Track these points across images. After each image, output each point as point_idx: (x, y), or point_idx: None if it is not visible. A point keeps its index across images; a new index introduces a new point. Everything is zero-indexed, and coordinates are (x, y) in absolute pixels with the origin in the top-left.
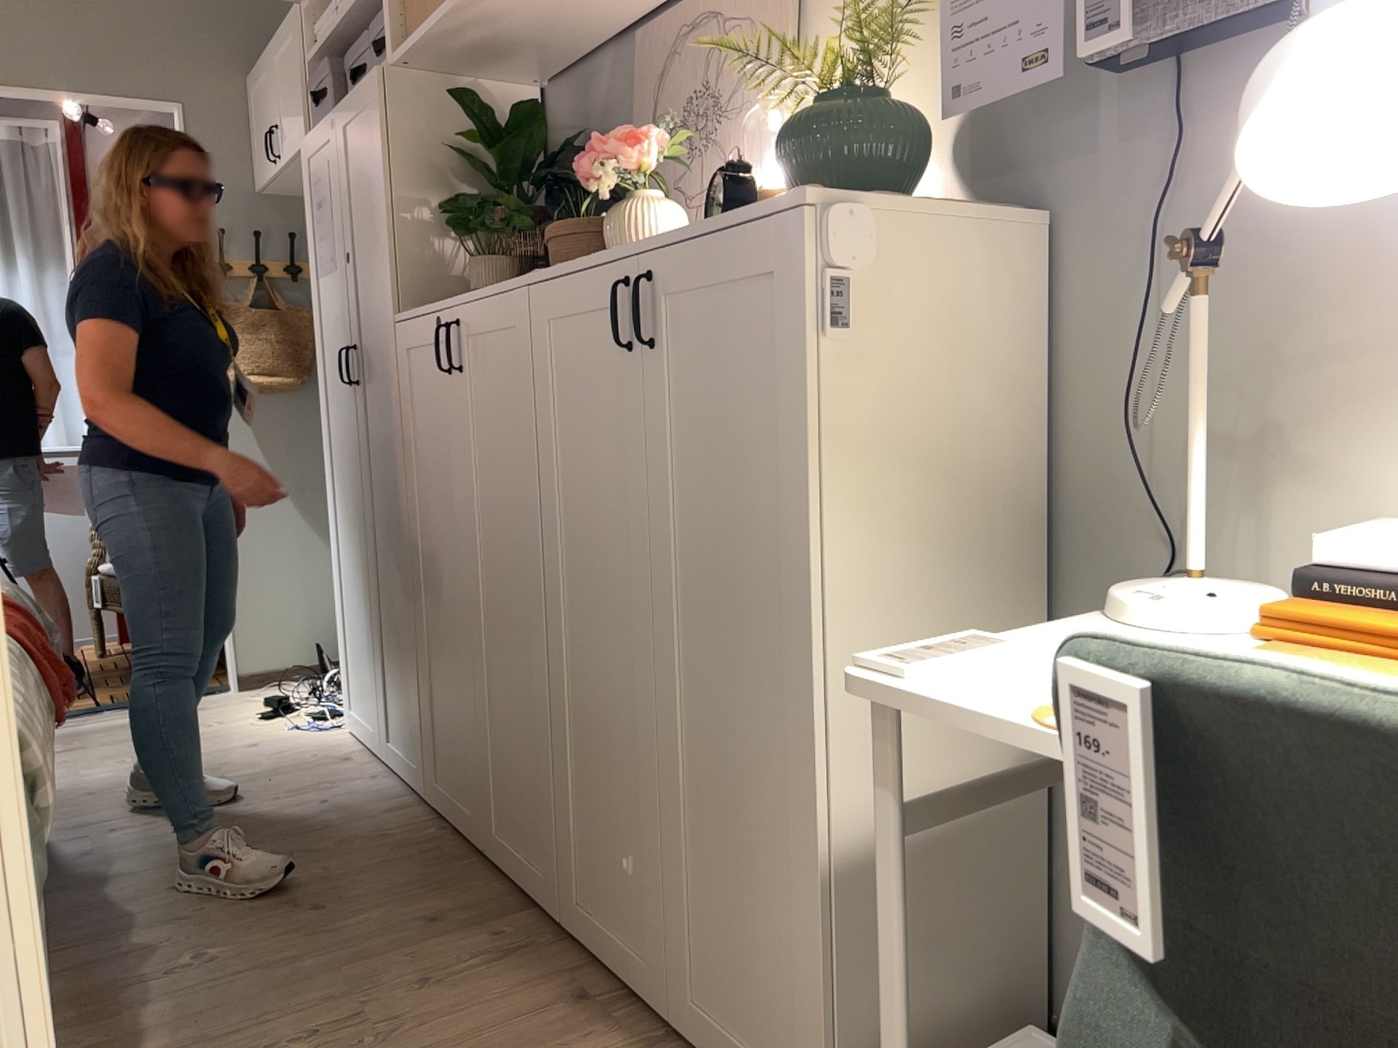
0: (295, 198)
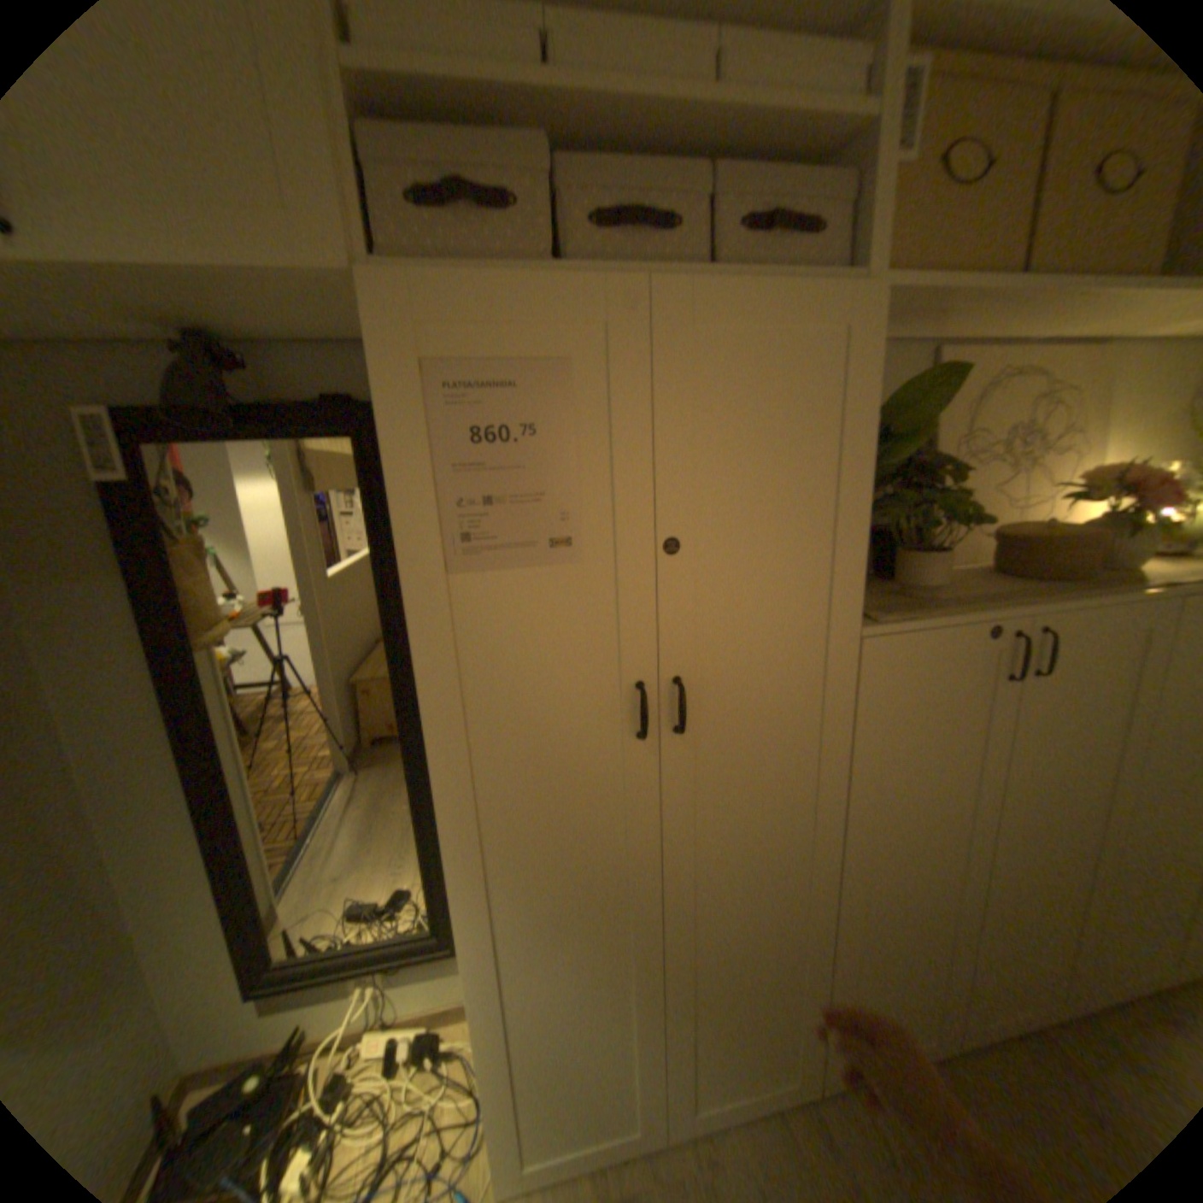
0: None
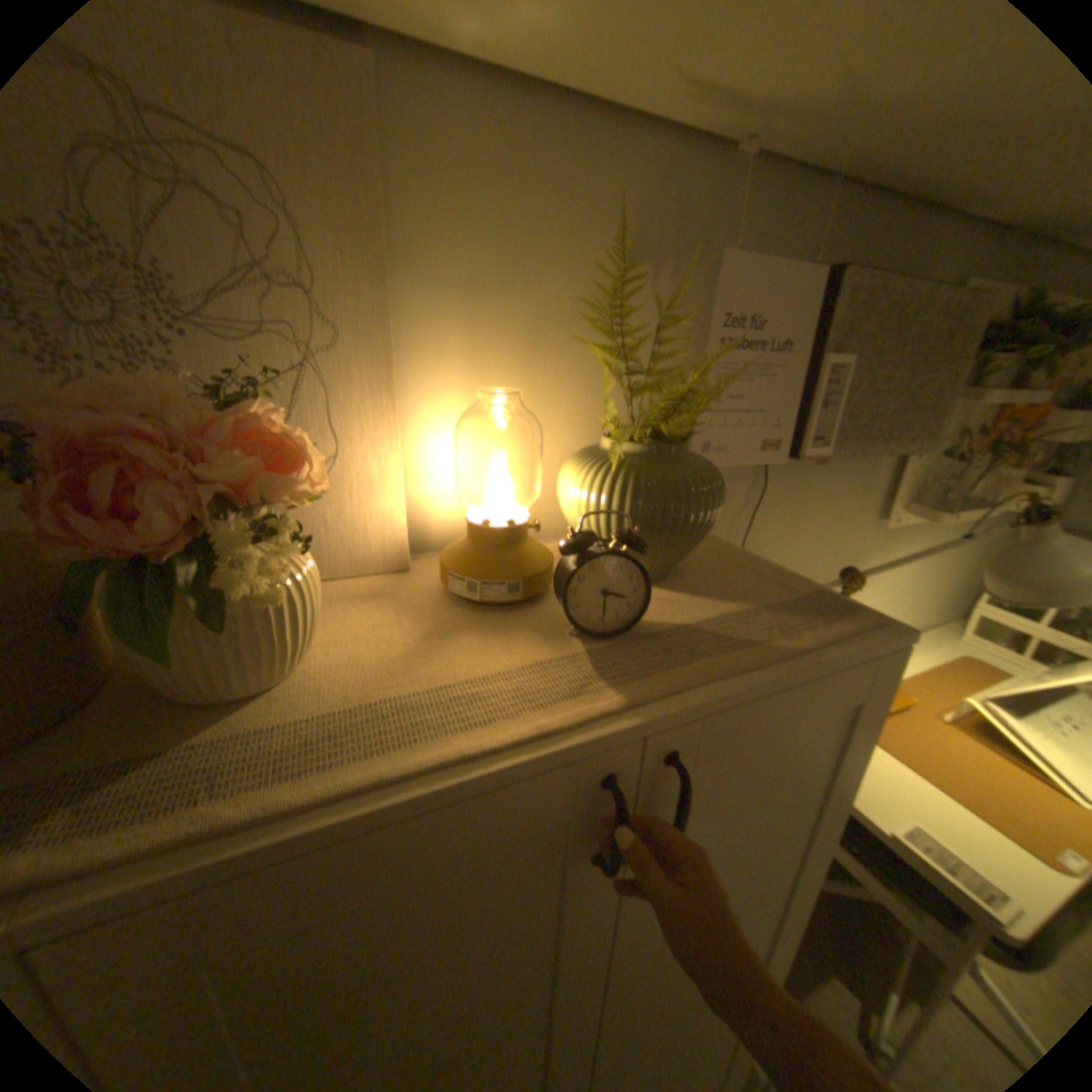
0: None
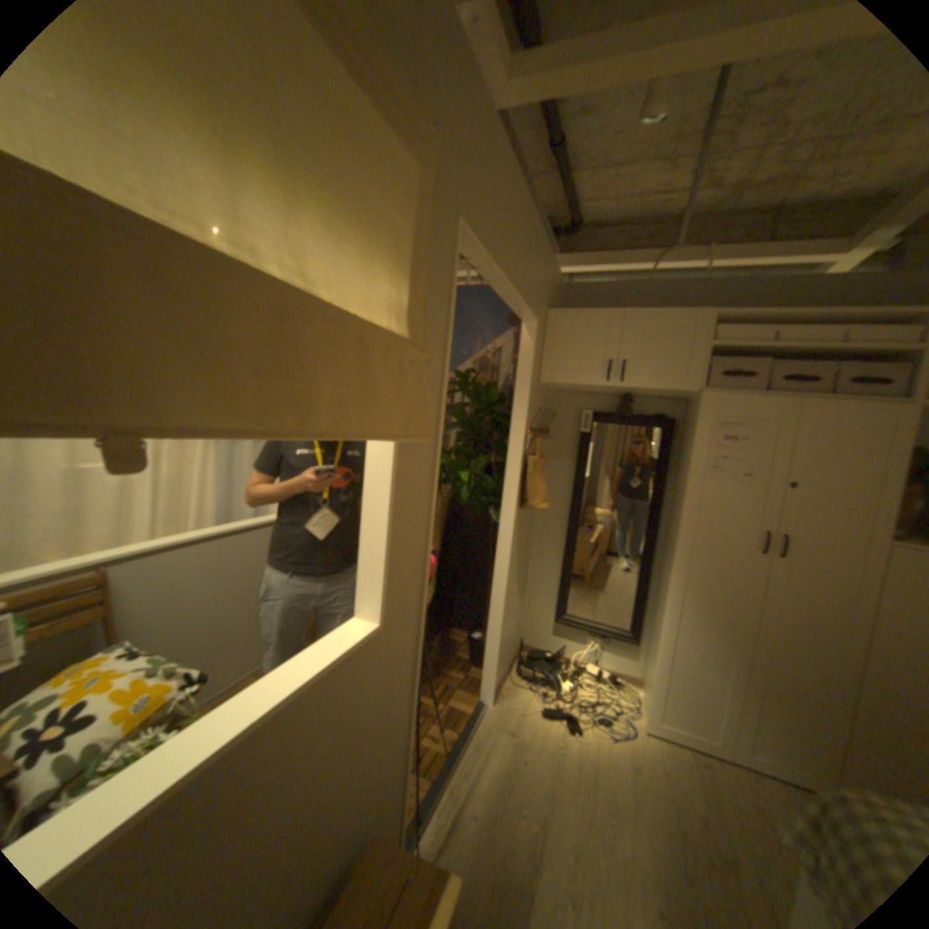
0: (545, 388)
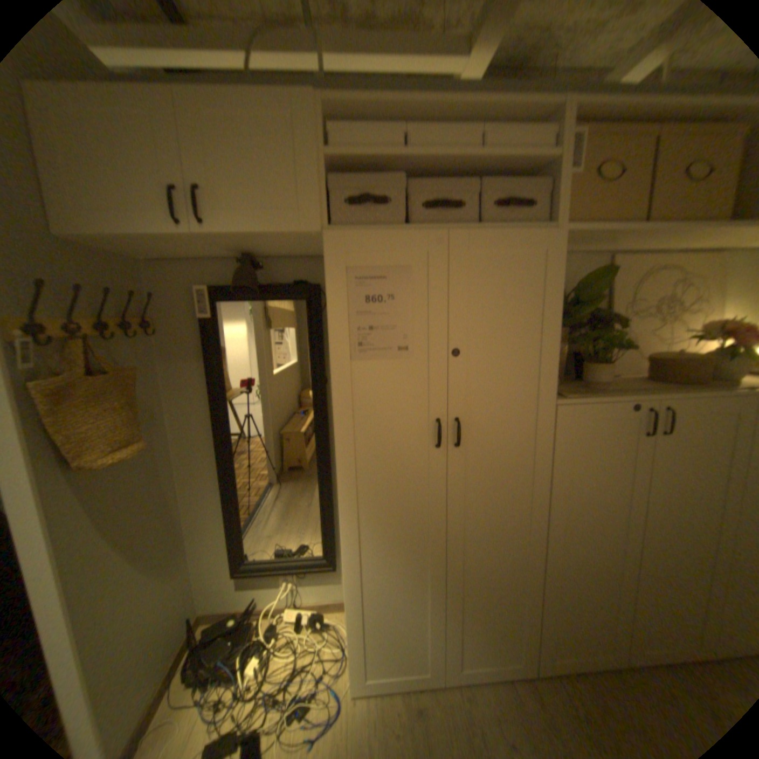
0: (93, 250)
